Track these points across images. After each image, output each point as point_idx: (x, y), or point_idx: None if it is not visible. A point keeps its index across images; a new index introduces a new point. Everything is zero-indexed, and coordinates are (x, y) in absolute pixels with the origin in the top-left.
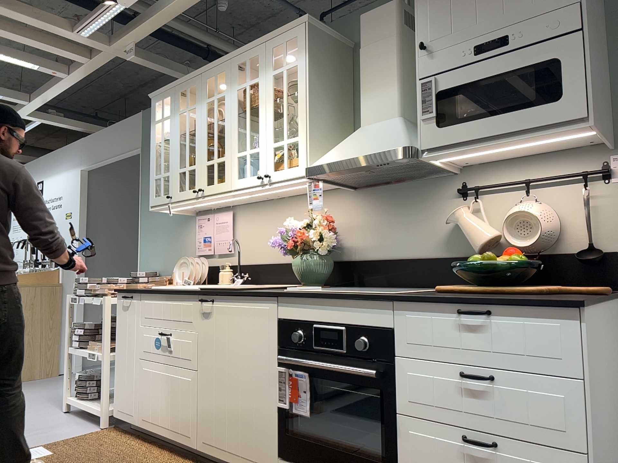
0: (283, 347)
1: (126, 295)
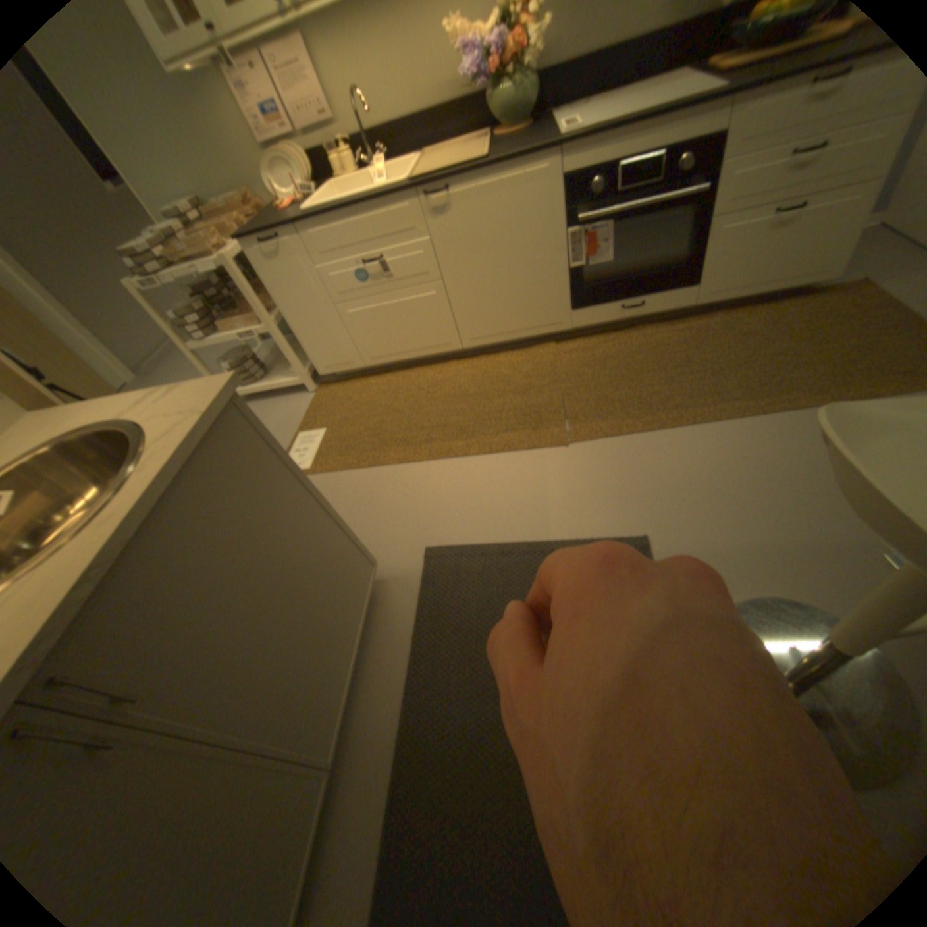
0: (574, 203)
1: (261, 235)
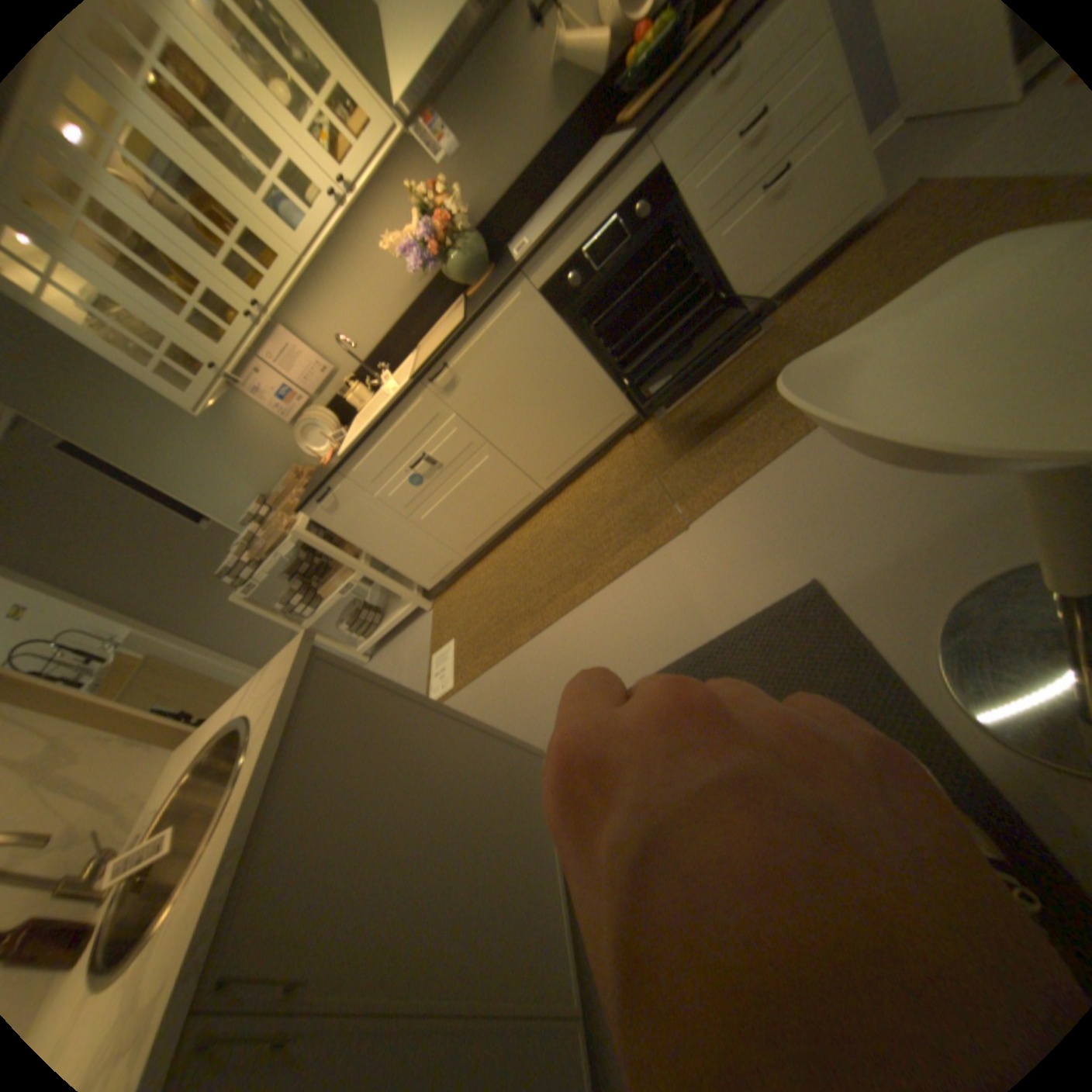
0: (565, 307)
1: (320, 496)
